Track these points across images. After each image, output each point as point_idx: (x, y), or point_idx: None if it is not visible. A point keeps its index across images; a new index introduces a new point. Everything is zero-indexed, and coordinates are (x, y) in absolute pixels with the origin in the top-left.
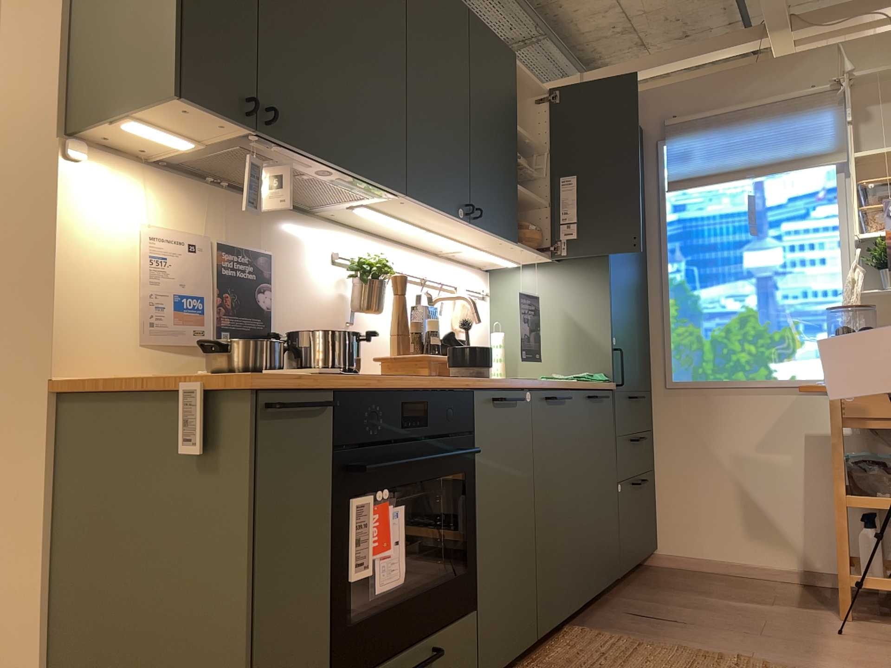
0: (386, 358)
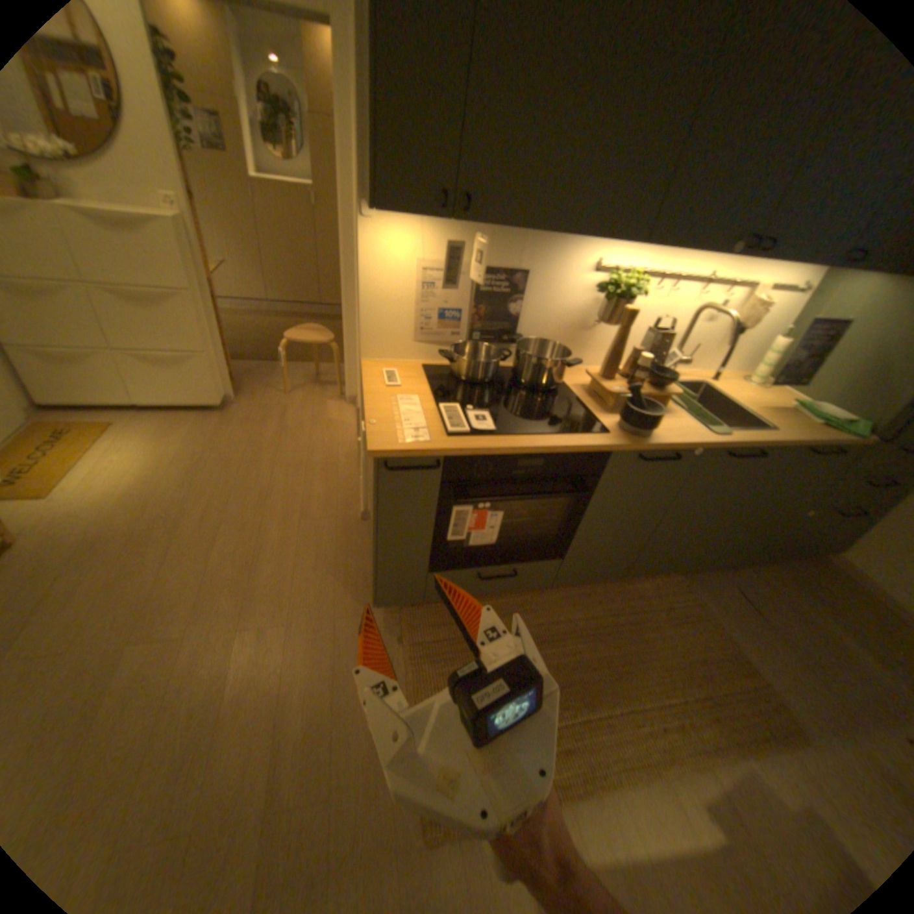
0: (591, 376)
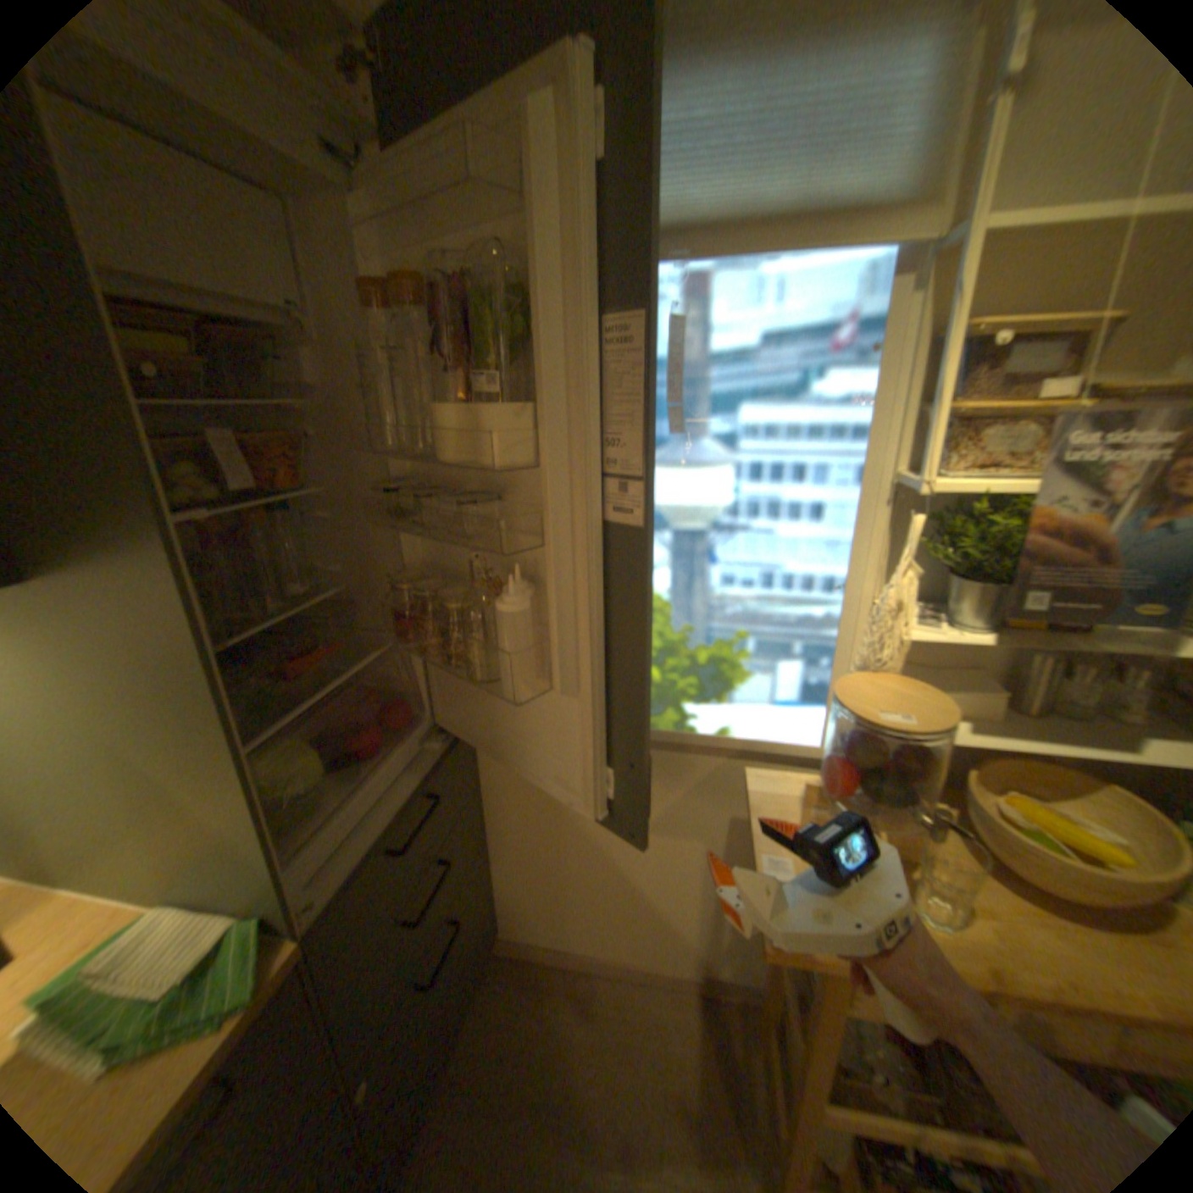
0: None
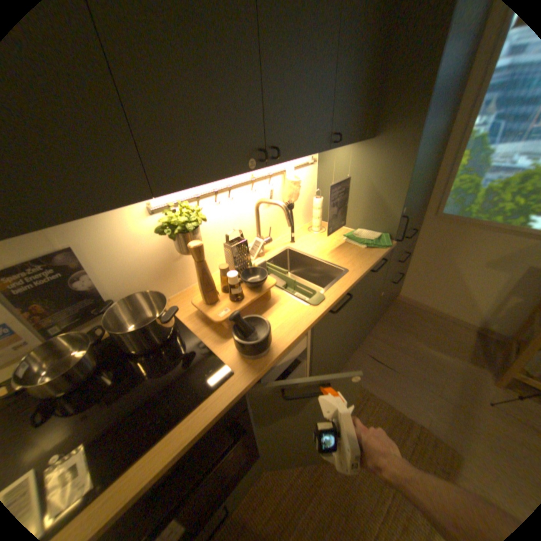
0: (197, 307)
